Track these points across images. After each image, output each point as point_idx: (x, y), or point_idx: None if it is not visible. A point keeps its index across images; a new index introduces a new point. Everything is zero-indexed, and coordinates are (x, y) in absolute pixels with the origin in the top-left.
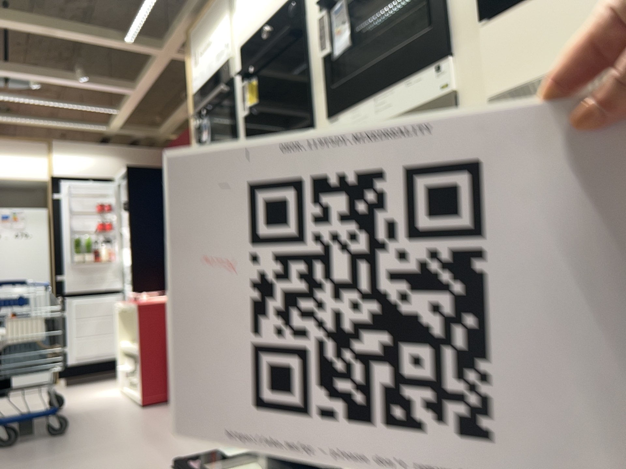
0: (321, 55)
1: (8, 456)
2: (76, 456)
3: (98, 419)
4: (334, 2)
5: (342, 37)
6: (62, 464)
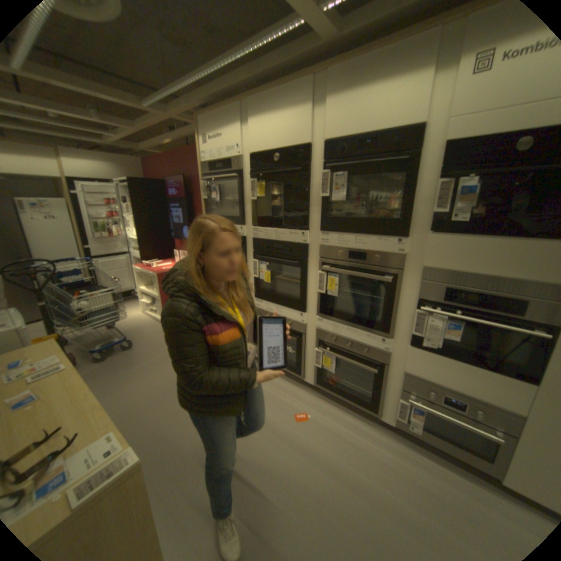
0: (321, 196)
1: (109, 368)
2: (152, 365)
3: (145, 336)
4: (337, 170)
5: (340, 195)
6: (147, 372)
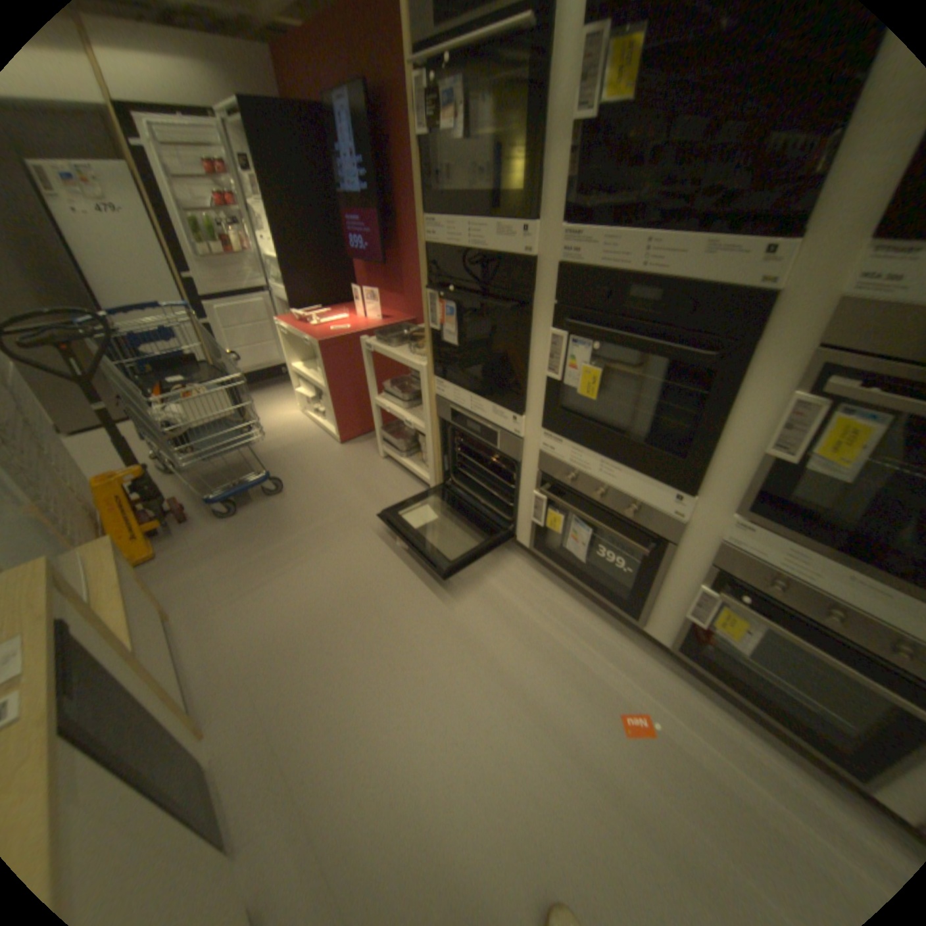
0: None
1: (240, 532)
2: (316, 534)
3: (305, 465)
4: None
5: None
6: (308, 549)
